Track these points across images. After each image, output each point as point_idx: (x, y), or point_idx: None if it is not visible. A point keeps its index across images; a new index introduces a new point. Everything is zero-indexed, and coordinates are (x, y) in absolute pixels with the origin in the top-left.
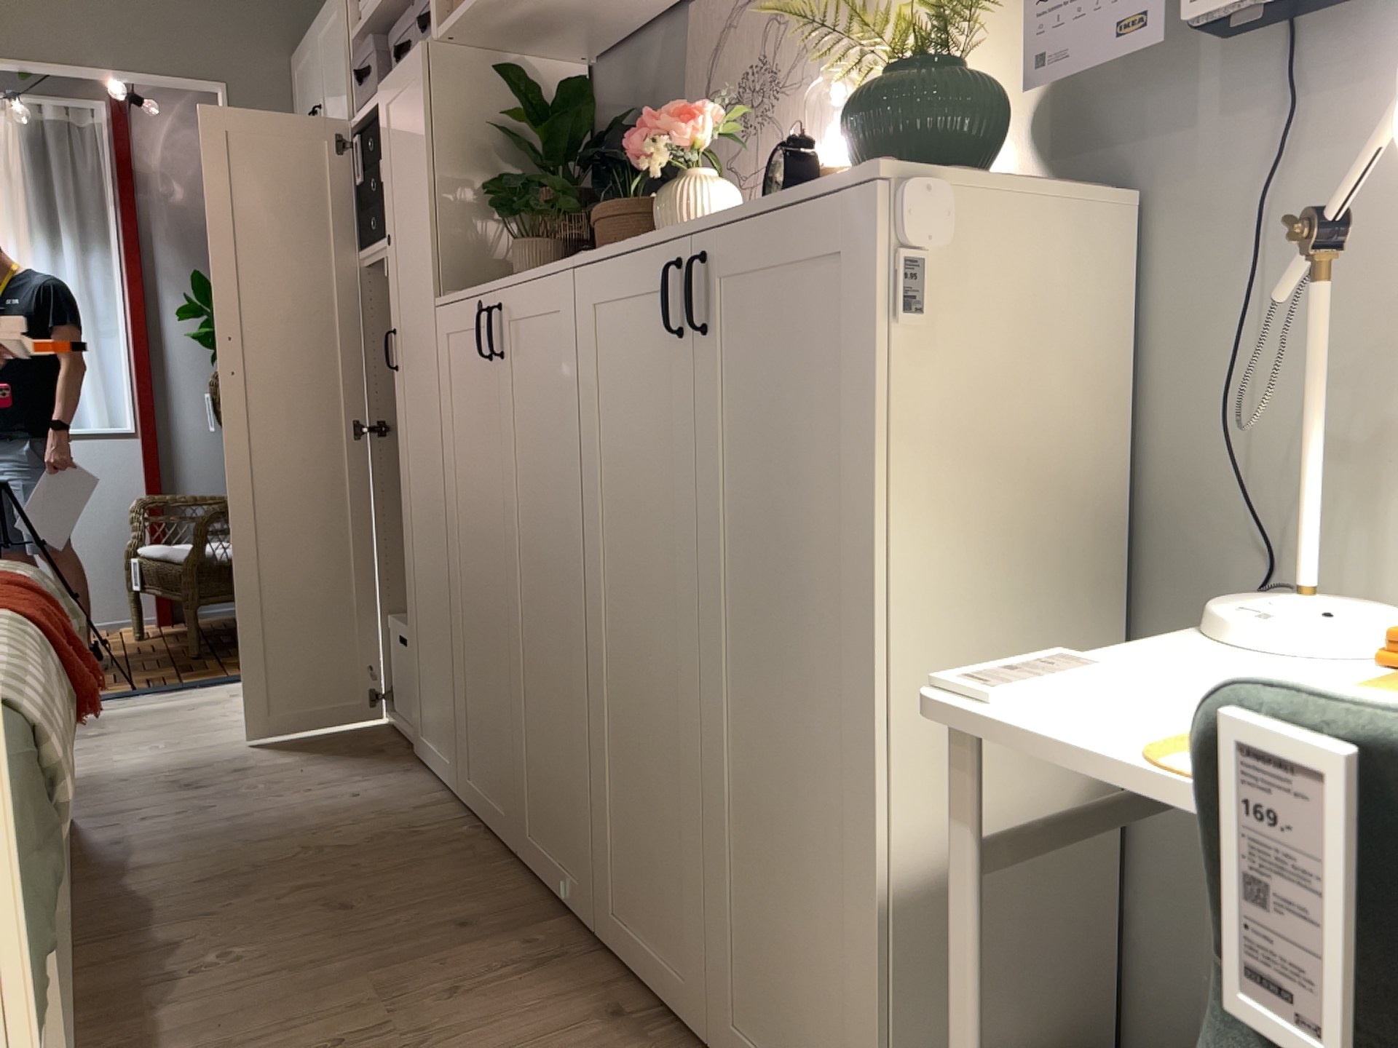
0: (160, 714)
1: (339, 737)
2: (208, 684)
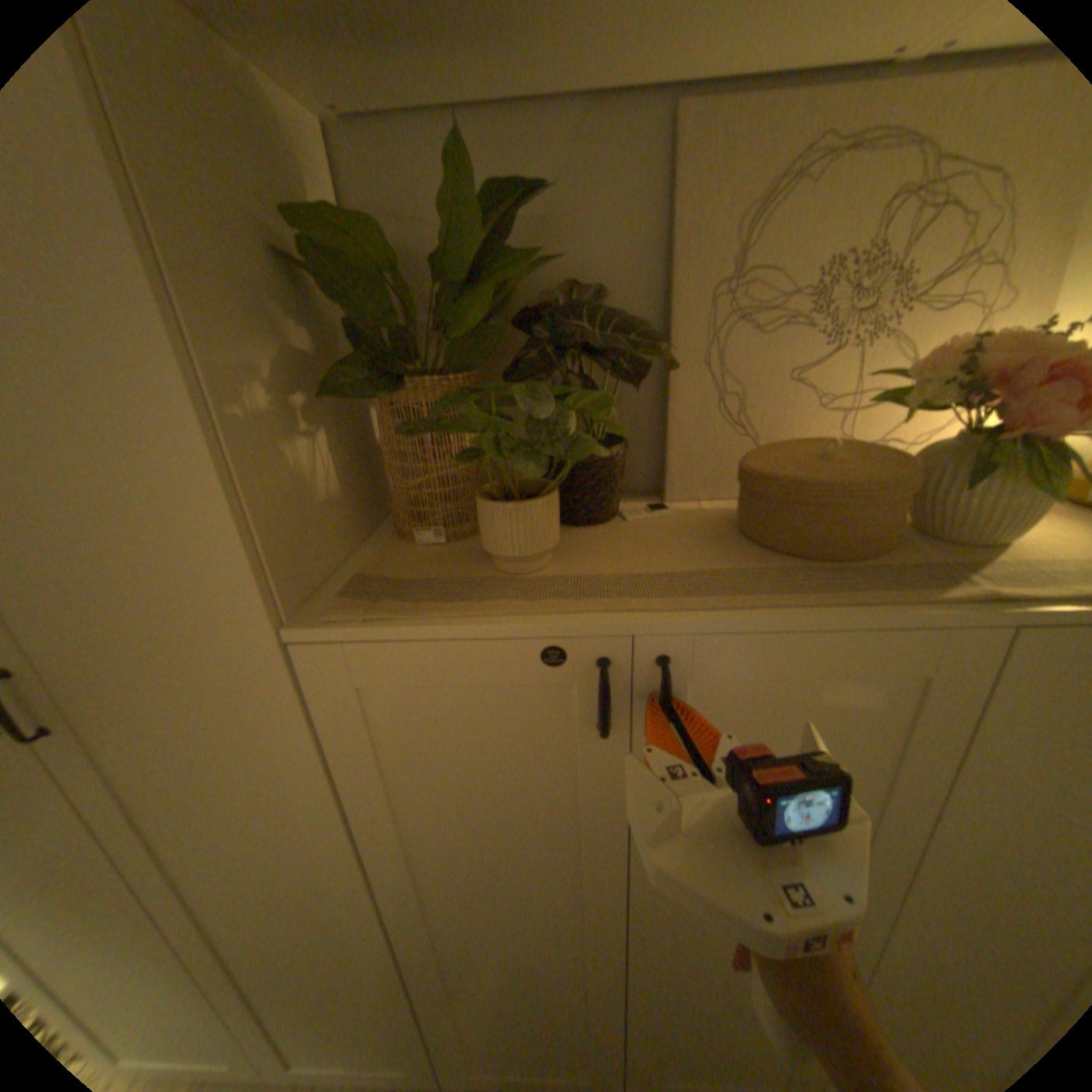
0: None
1: None
2: None
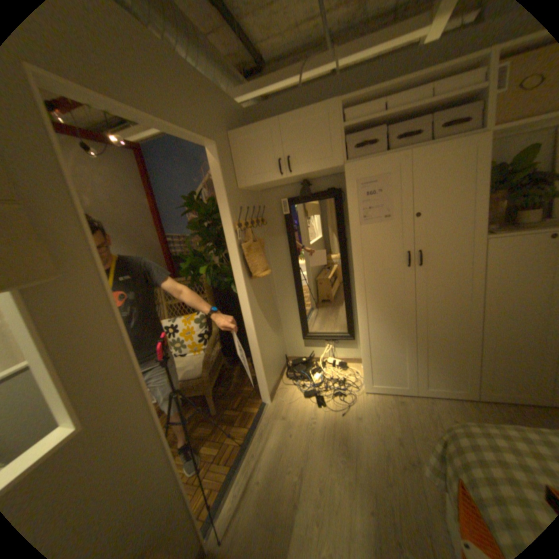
0: (286, 448)
1: (374, 407)
2: (257, 422)
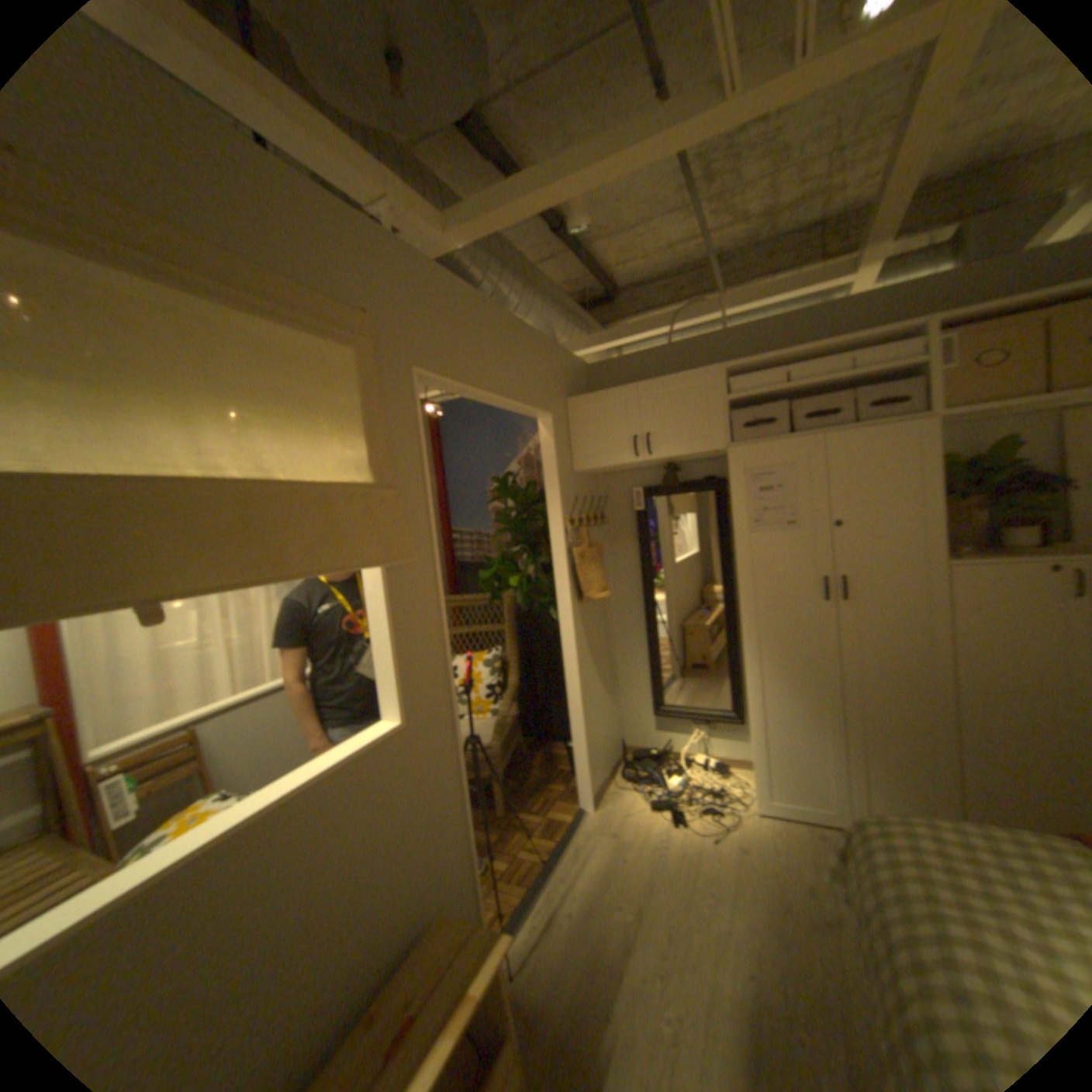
0: (615, 879)
1: (771, 840)
2: (570, 838)
